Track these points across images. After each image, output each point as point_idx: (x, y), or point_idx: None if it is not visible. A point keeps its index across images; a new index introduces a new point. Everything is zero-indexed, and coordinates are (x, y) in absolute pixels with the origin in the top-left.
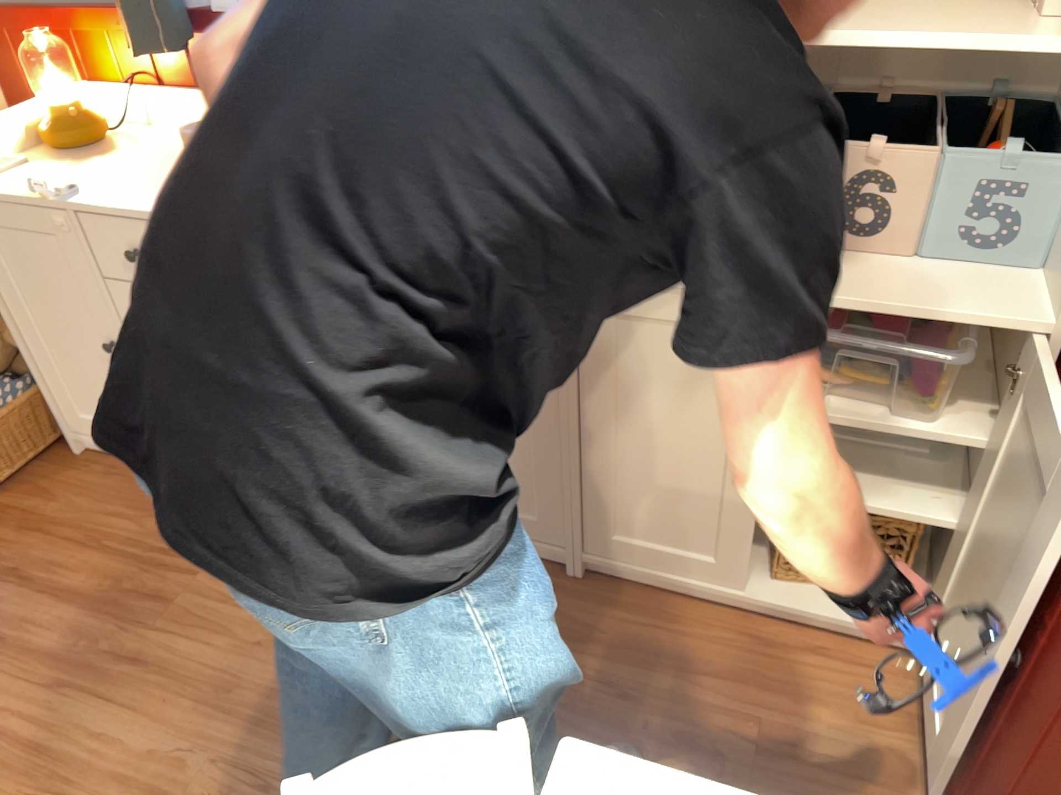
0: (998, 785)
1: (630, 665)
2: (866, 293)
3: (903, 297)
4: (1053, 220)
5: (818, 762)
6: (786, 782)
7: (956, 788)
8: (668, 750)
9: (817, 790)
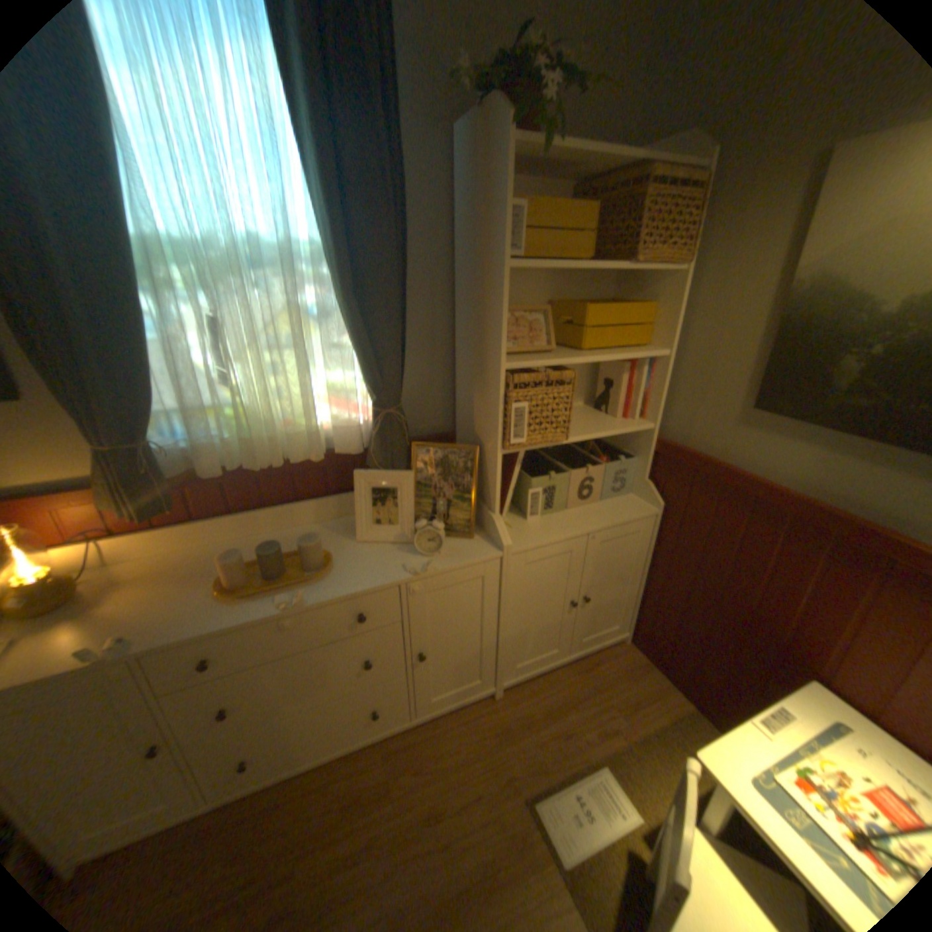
0: (727, 669)
1: (559, 724)
2: (608, 518)
3: (618, 515)
4: (638, 475)
5: (644, 708)
6: (645, 725)
7: (690, 683)
8: (606, 748)
9: (654, 720)
